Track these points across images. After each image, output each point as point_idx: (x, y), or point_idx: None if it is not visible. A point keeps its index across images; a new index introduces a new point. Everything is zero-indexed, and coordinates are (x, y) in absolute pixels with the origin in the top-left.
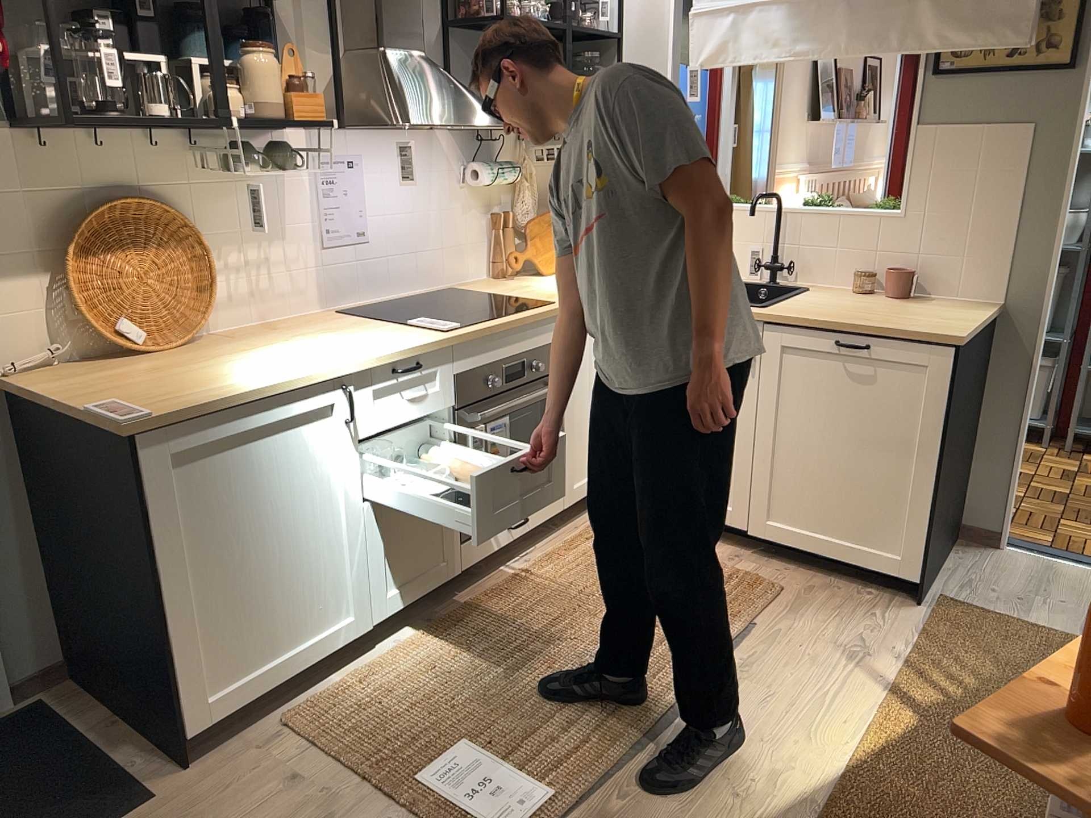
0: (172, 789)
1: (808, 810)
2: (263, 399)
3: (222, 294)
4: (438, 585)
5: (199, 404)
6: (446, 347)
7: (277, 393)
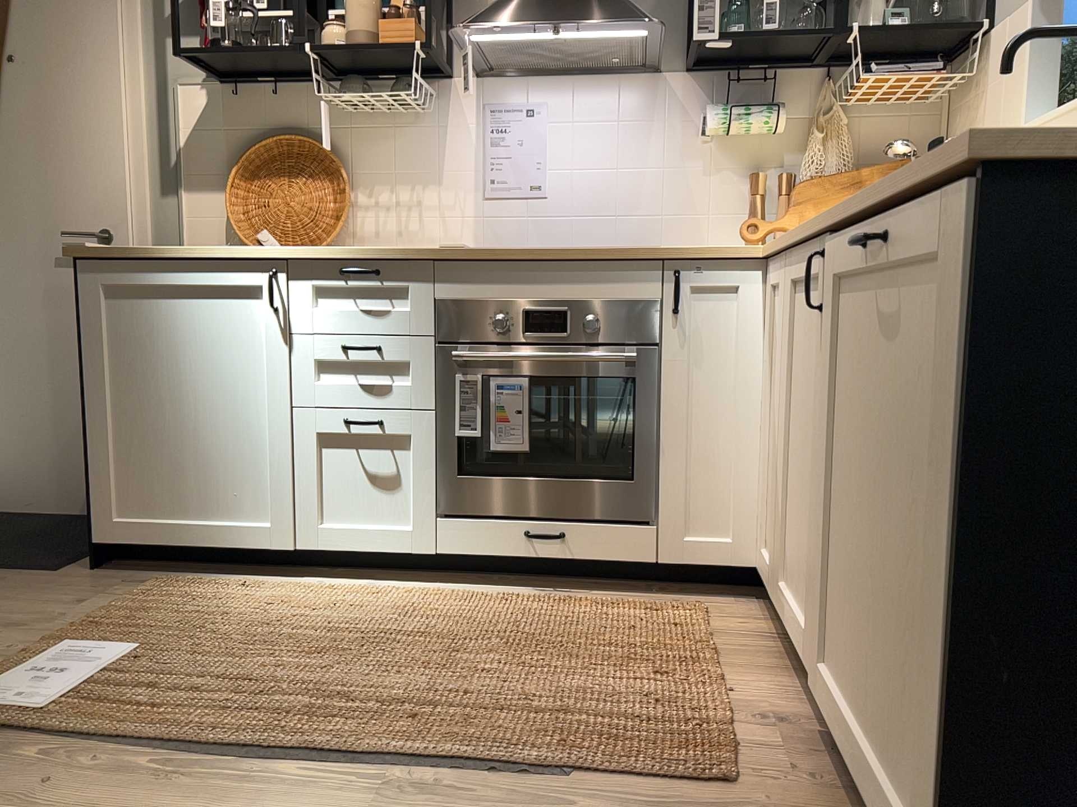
0: (66, 573)
1: None
2: (184, 260)
3: (367, 228)
4: (394, 550)
5: (127, 248)
6: (420, 261)
7: (198, 257)
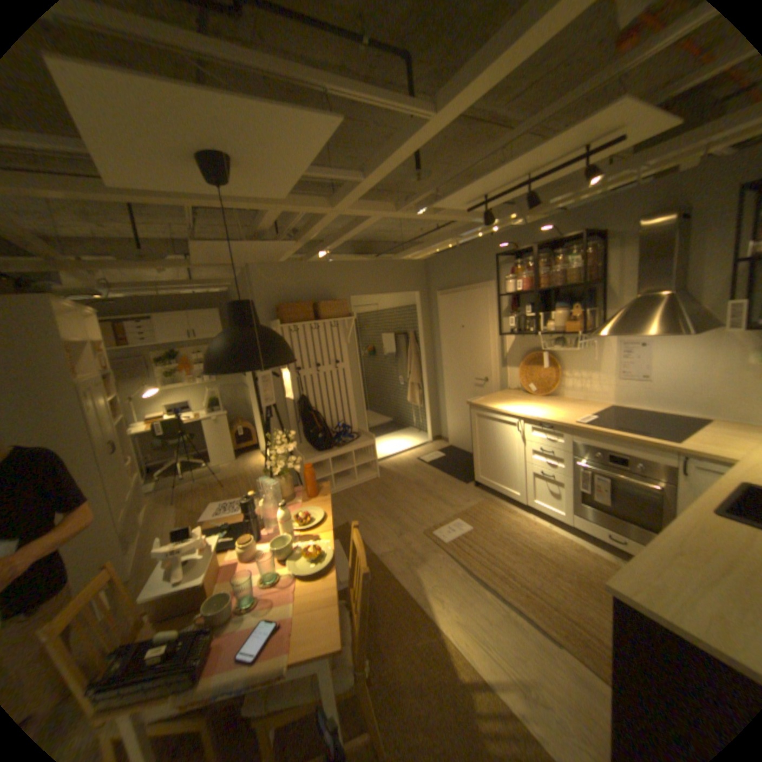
0: (469, 485)
1: (423, 603)
2: (495, 411)
3: (569, 385)
4: (558, 518)
5: (480, 404)
6: (566, 427)
7: (498, 411)
